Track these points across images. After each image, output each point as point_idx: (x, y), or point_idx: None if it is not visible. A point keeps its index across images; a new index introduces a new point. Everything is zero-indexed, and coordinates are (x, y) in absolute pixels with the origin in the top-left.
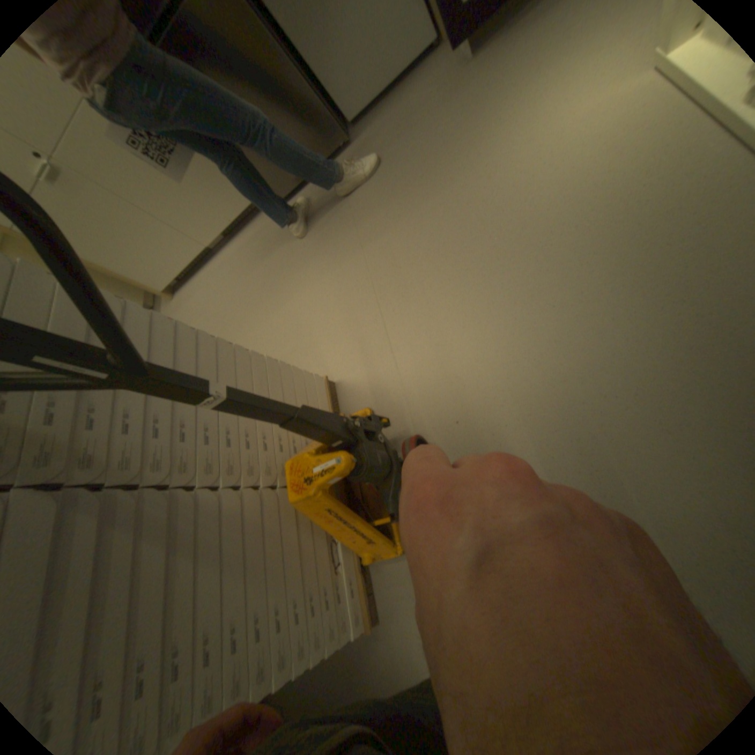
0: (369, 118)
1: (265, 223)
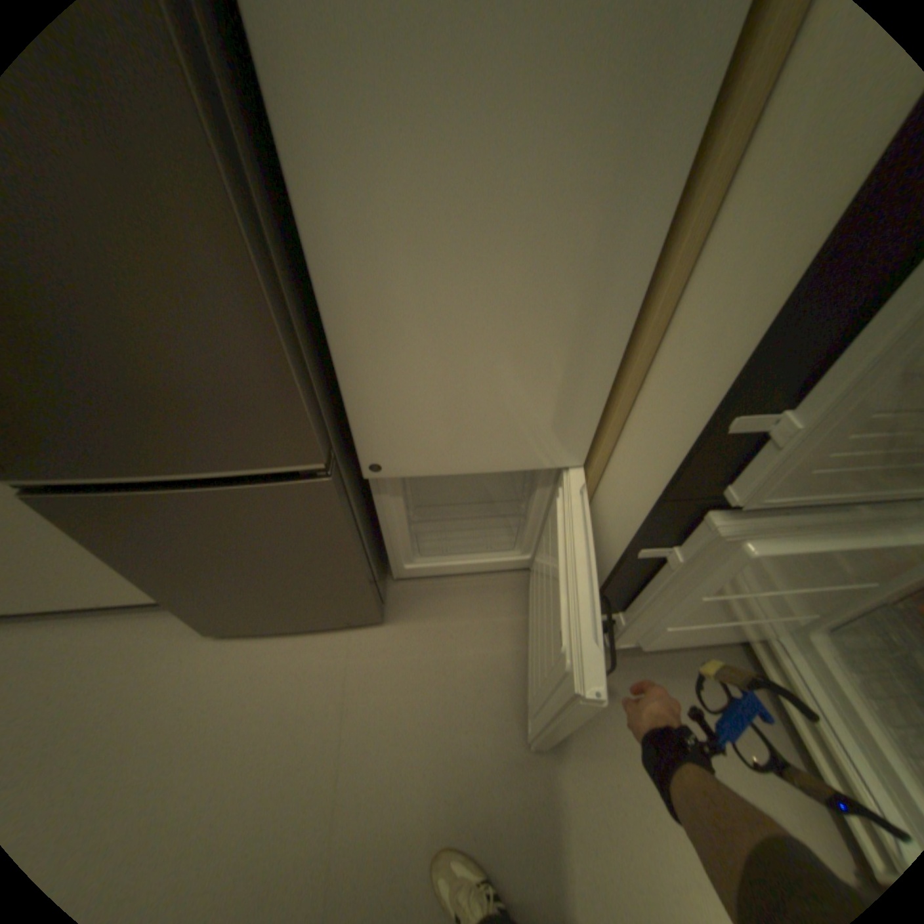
0: (420, 606)
1: (164, 641)
